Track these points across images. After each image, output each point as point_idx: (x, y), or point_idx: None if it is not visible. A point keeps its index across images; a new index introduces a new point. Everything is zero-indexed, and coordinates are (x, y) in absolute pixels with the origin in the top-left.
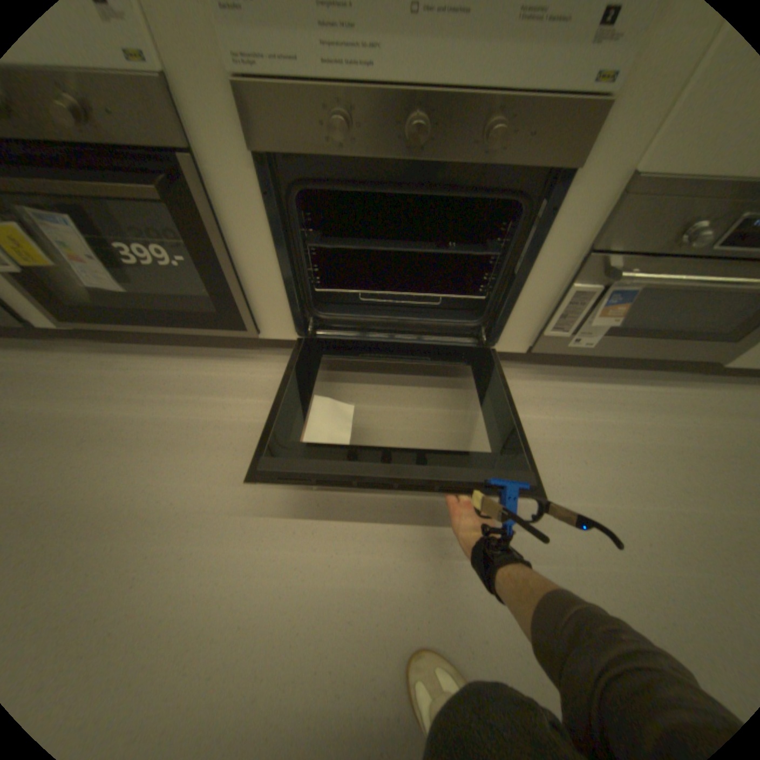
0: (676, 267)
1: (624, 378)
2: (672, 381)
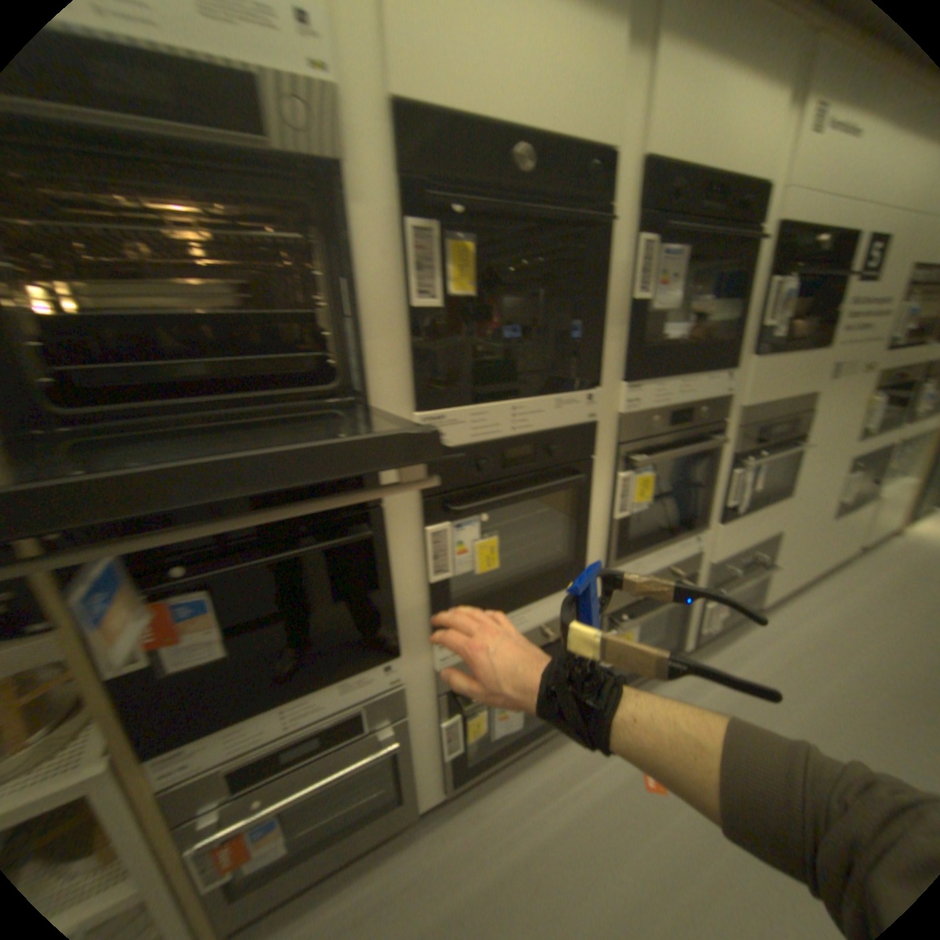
0: (733, 586)
1: (732, 640)
2: (749, 630)
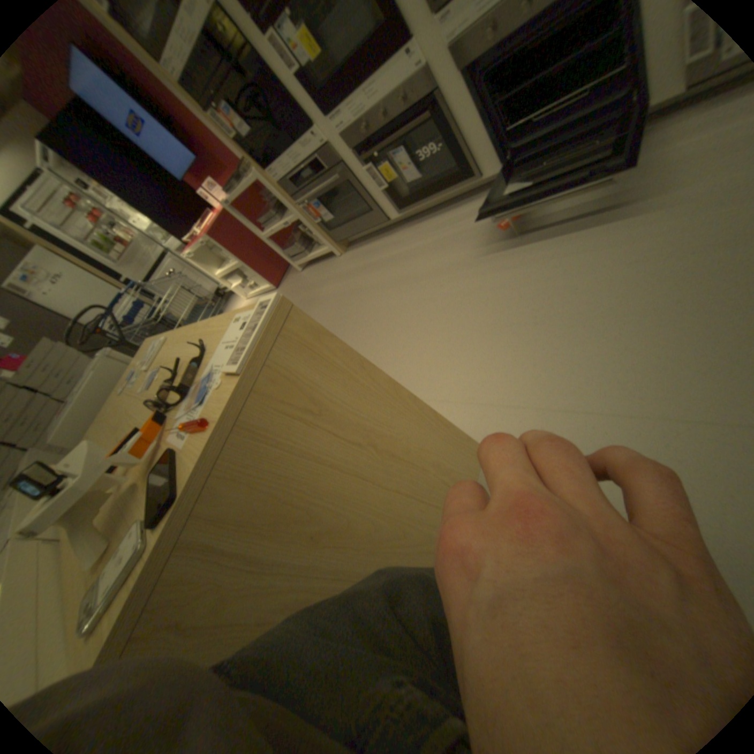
0: None
1: None
2: None
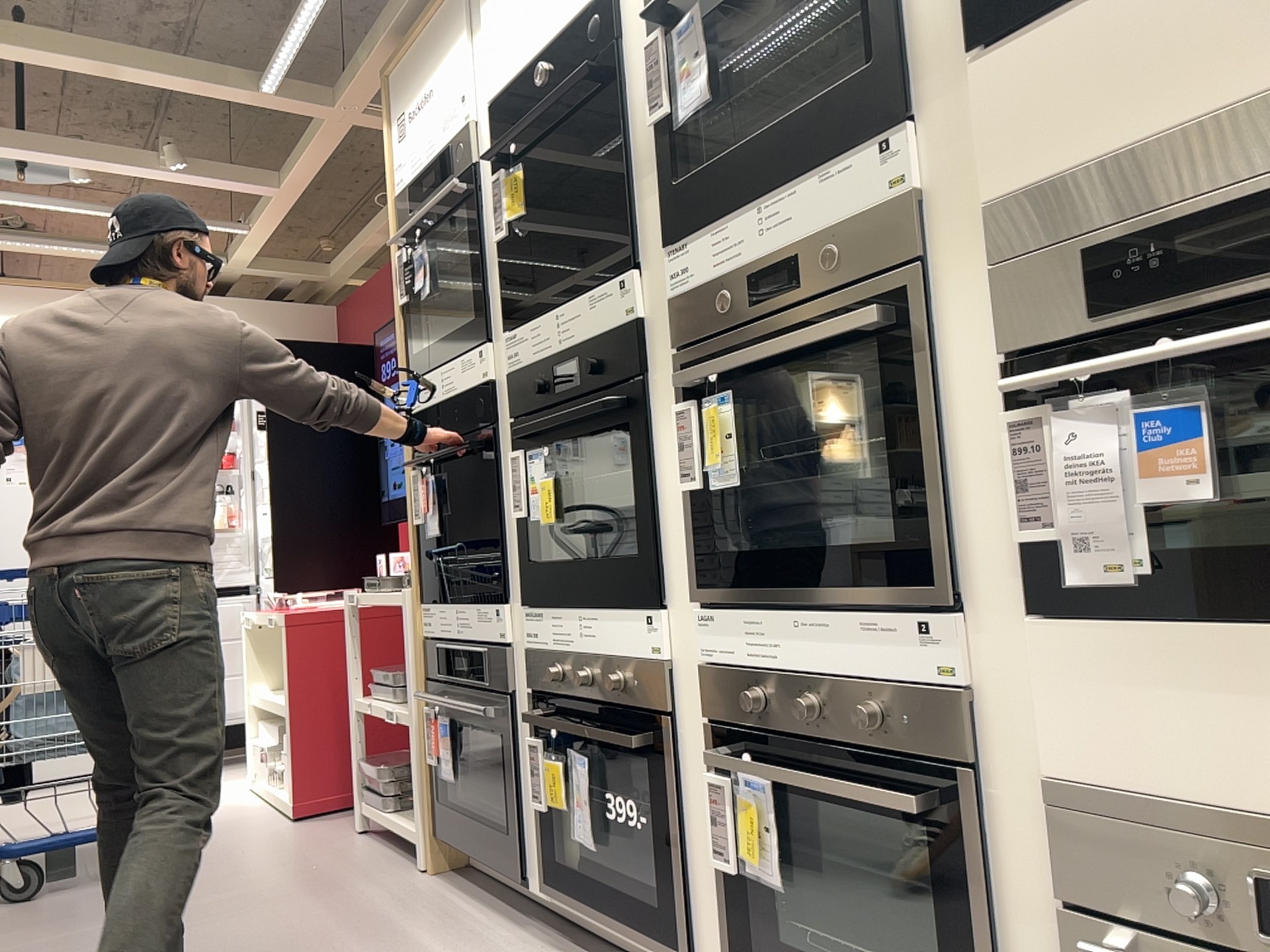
0: None
1: None
2: None
